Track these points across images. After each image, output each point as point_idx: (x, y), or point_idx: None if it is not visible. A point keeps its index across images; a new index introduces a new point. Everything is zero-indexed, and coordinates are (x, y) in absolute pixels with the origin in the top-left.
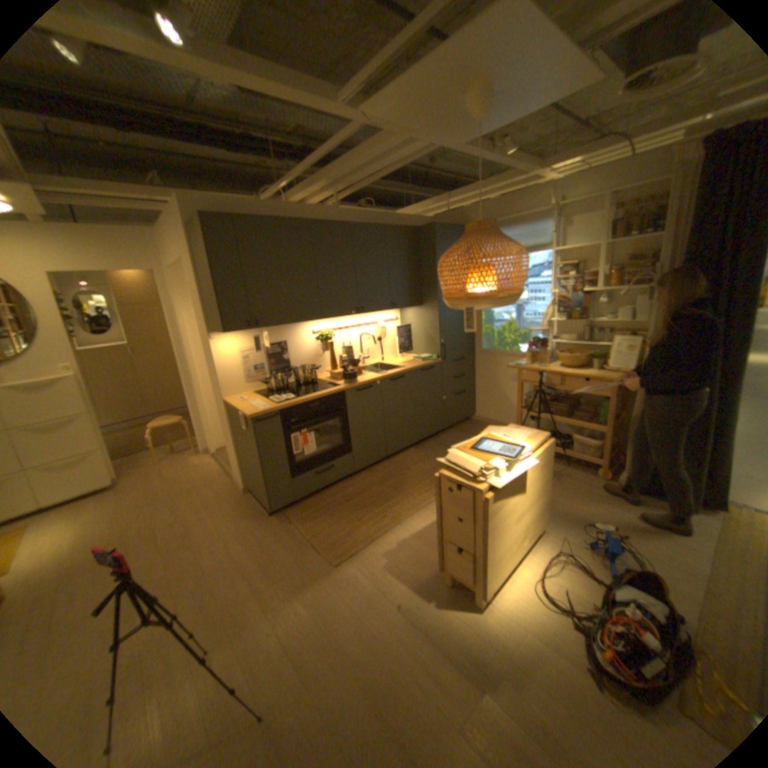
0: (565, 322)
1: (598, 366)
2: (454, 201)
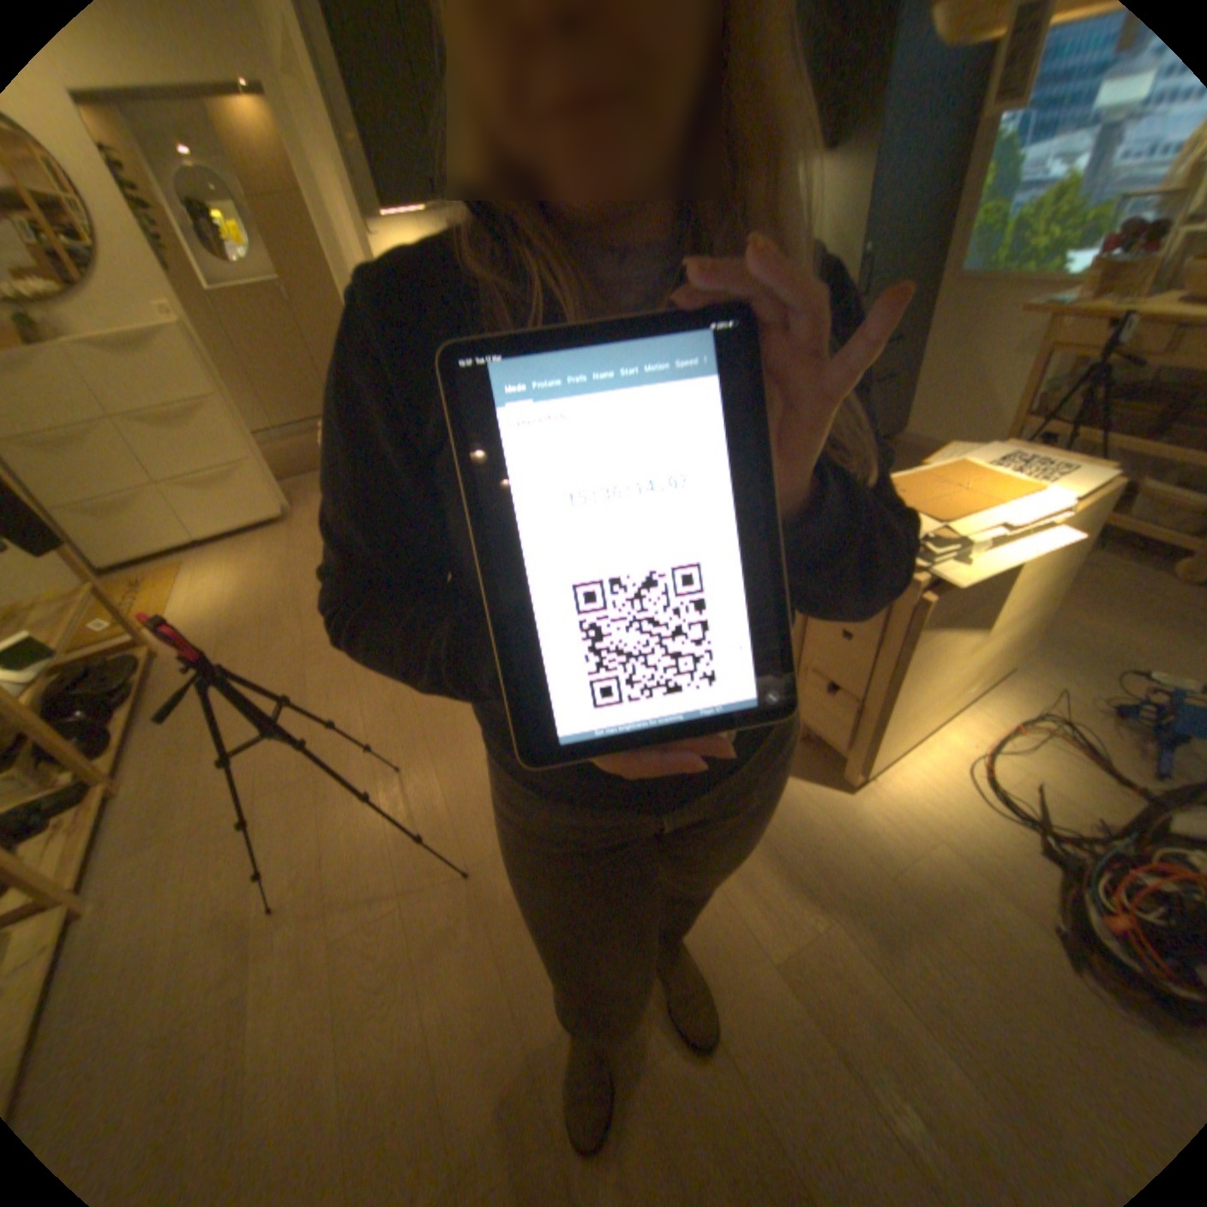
0: None
1: None
2: None
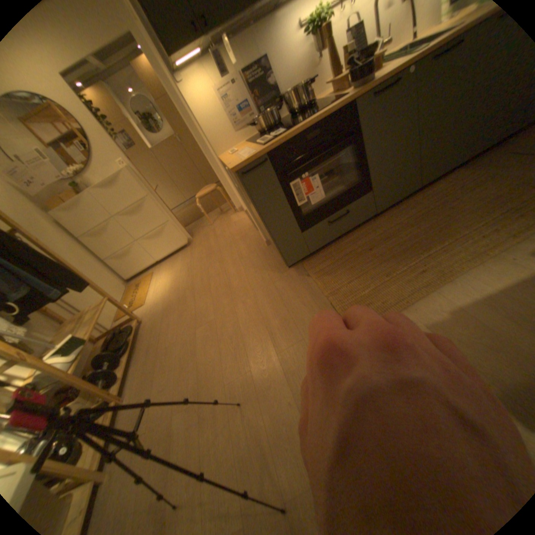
0: None
1: None
2: None
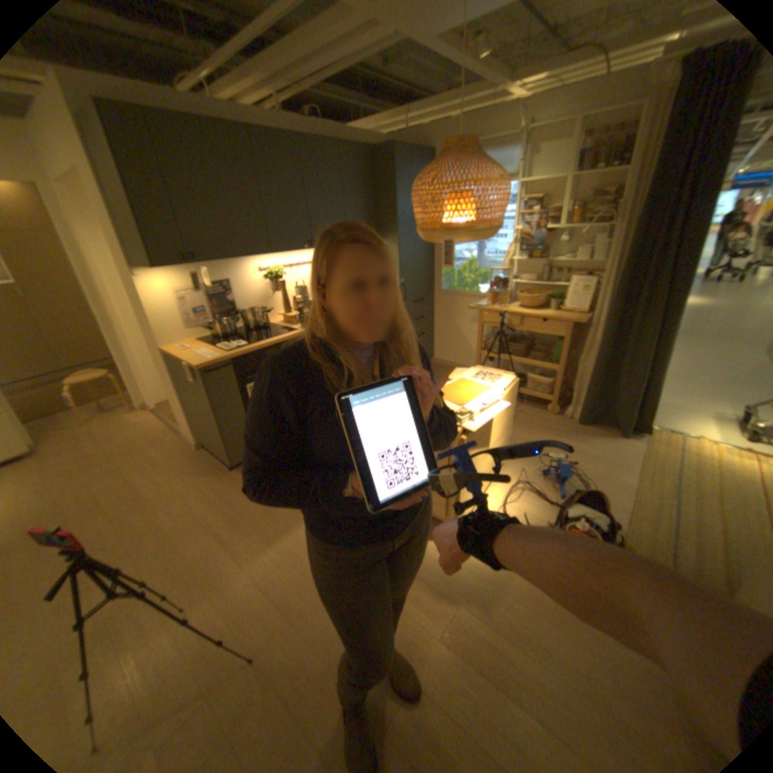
0: (525, 262)
1: (554, 307)
2: (414, 116)
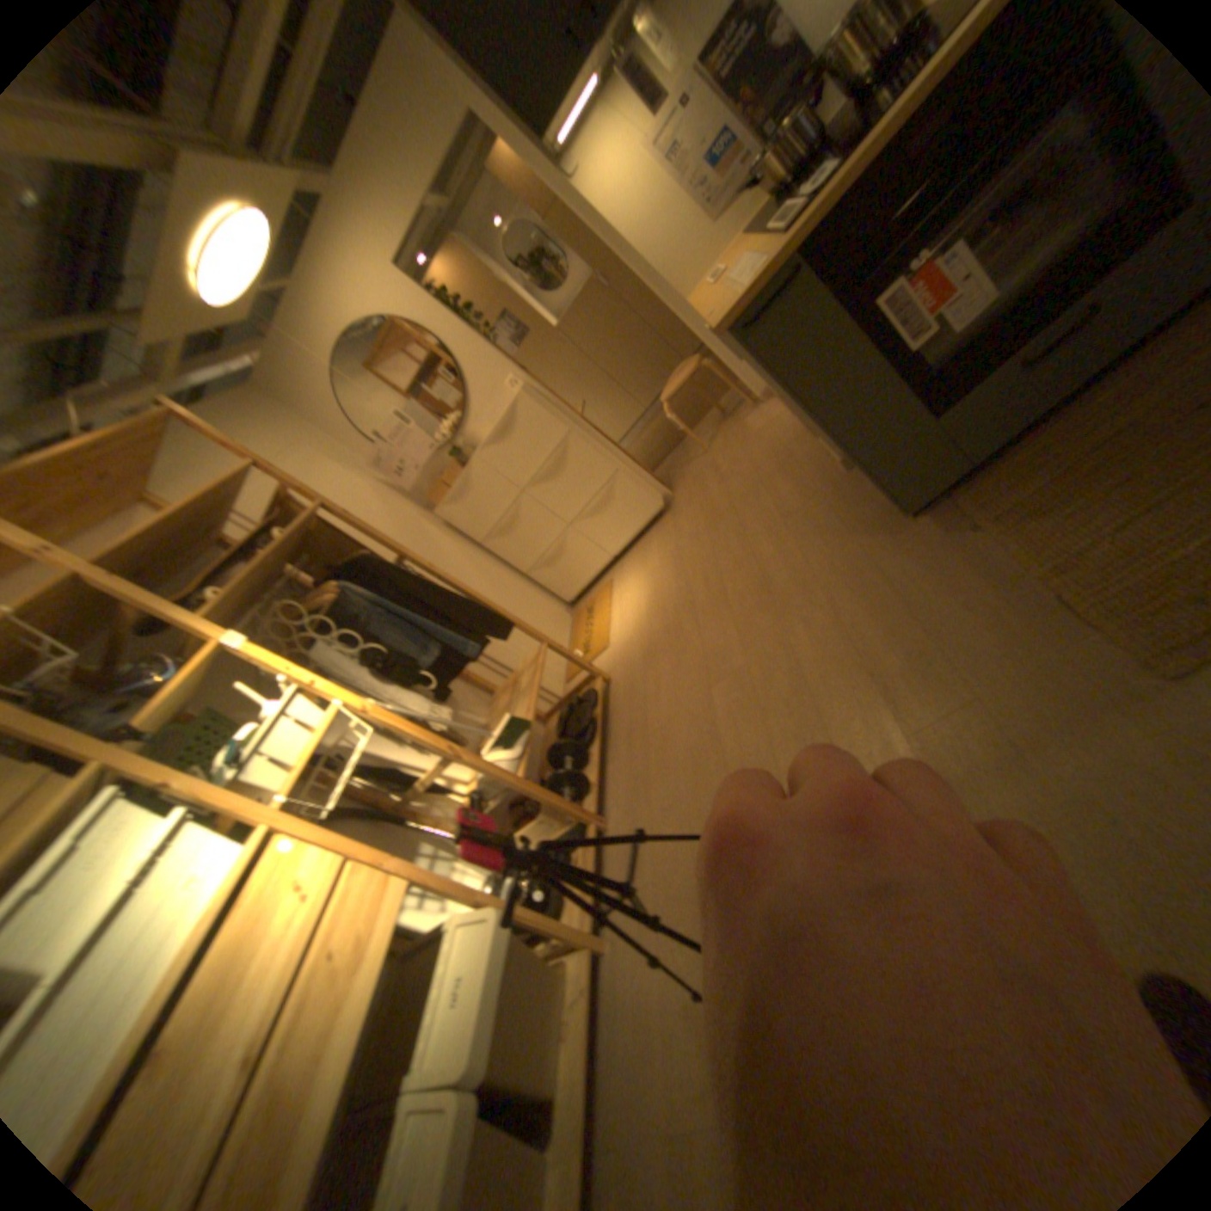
0: None
1: None
2: None
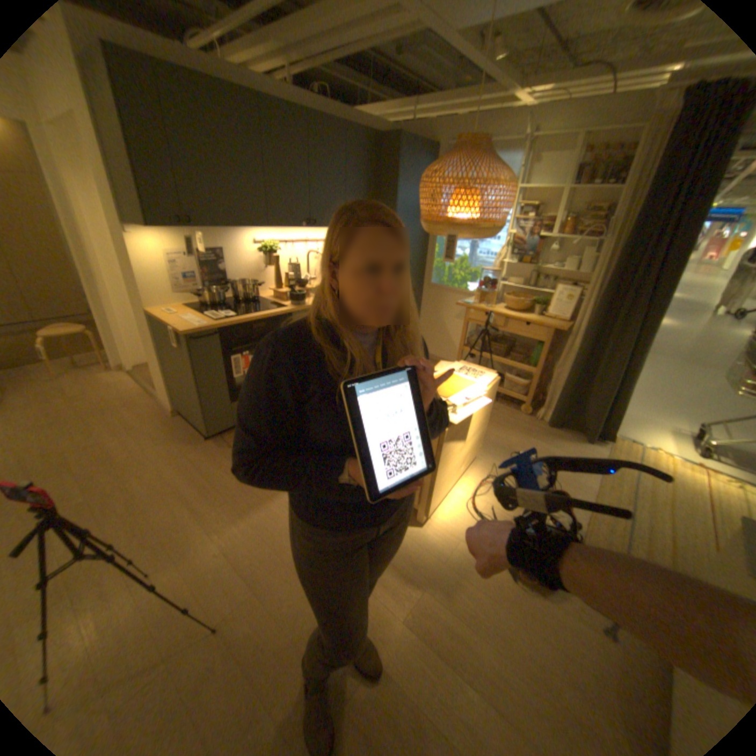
0: (515, 266)
1: (538, 312)
2: (422, 109)
